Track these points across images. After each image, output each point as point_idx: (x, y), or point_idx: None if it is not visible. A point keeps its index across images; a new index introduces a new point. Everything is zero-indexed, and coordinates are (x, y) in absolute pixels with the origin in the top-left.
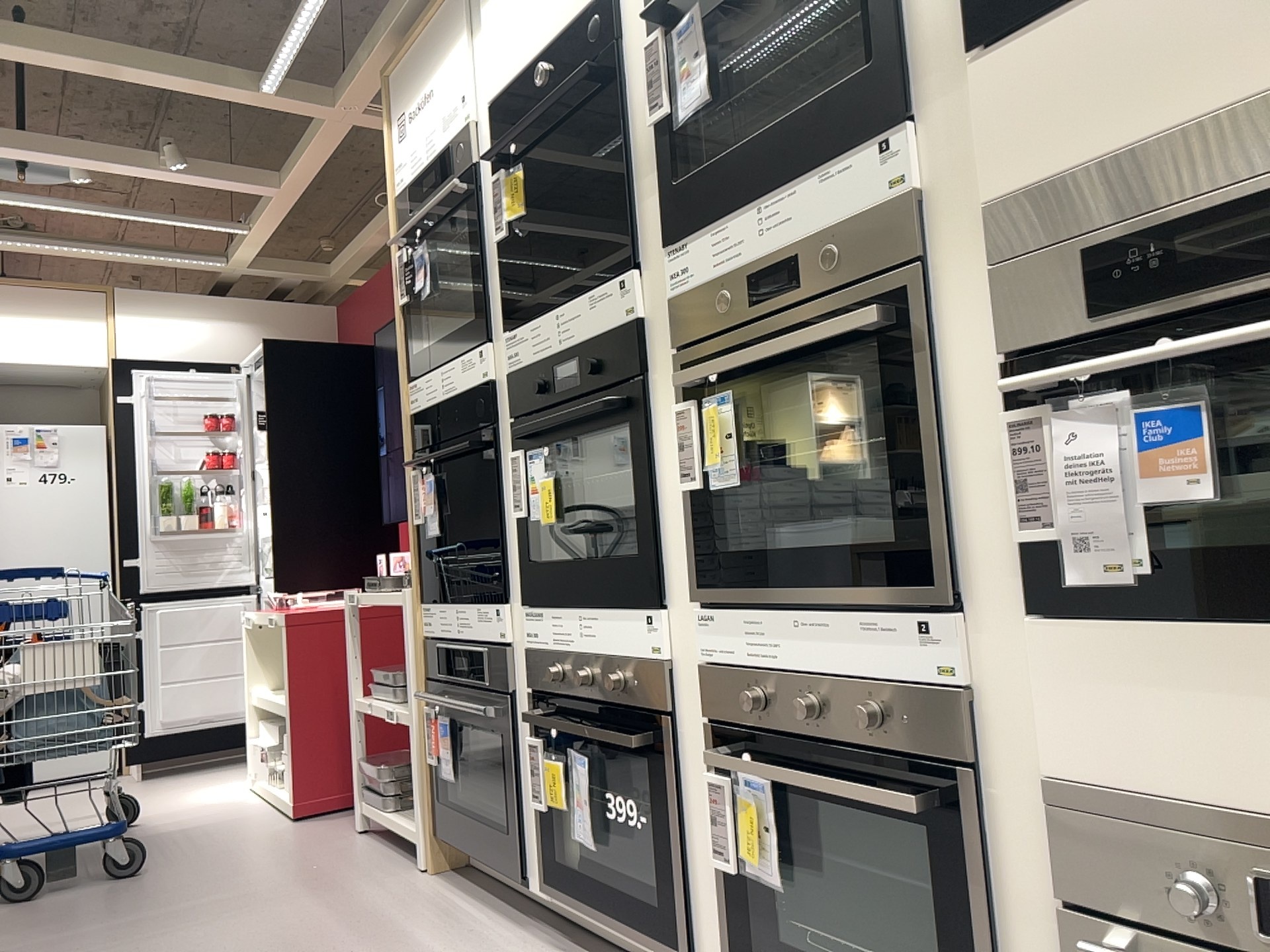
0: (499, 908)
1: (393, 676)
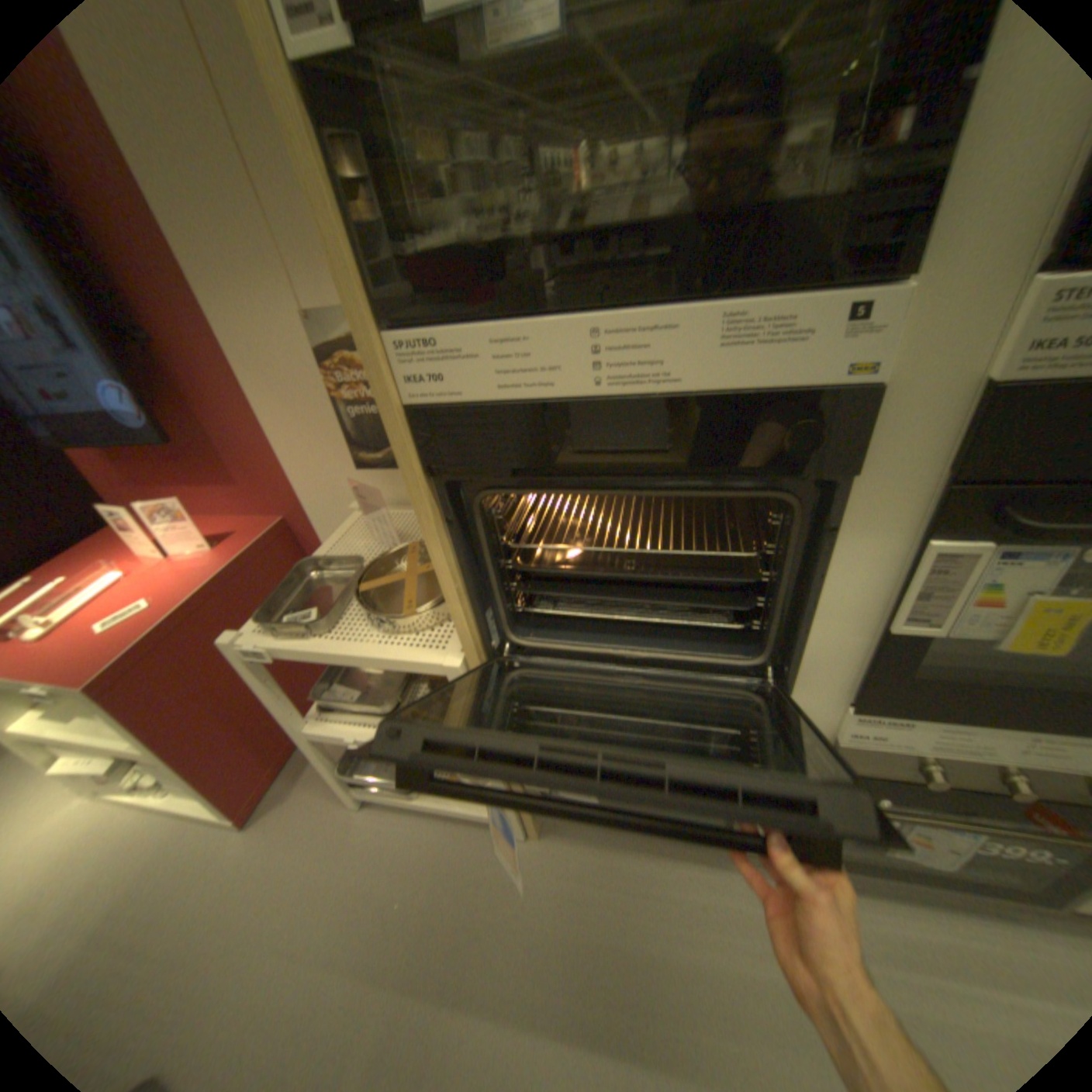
0: (670, 854)
1: (378, 707)
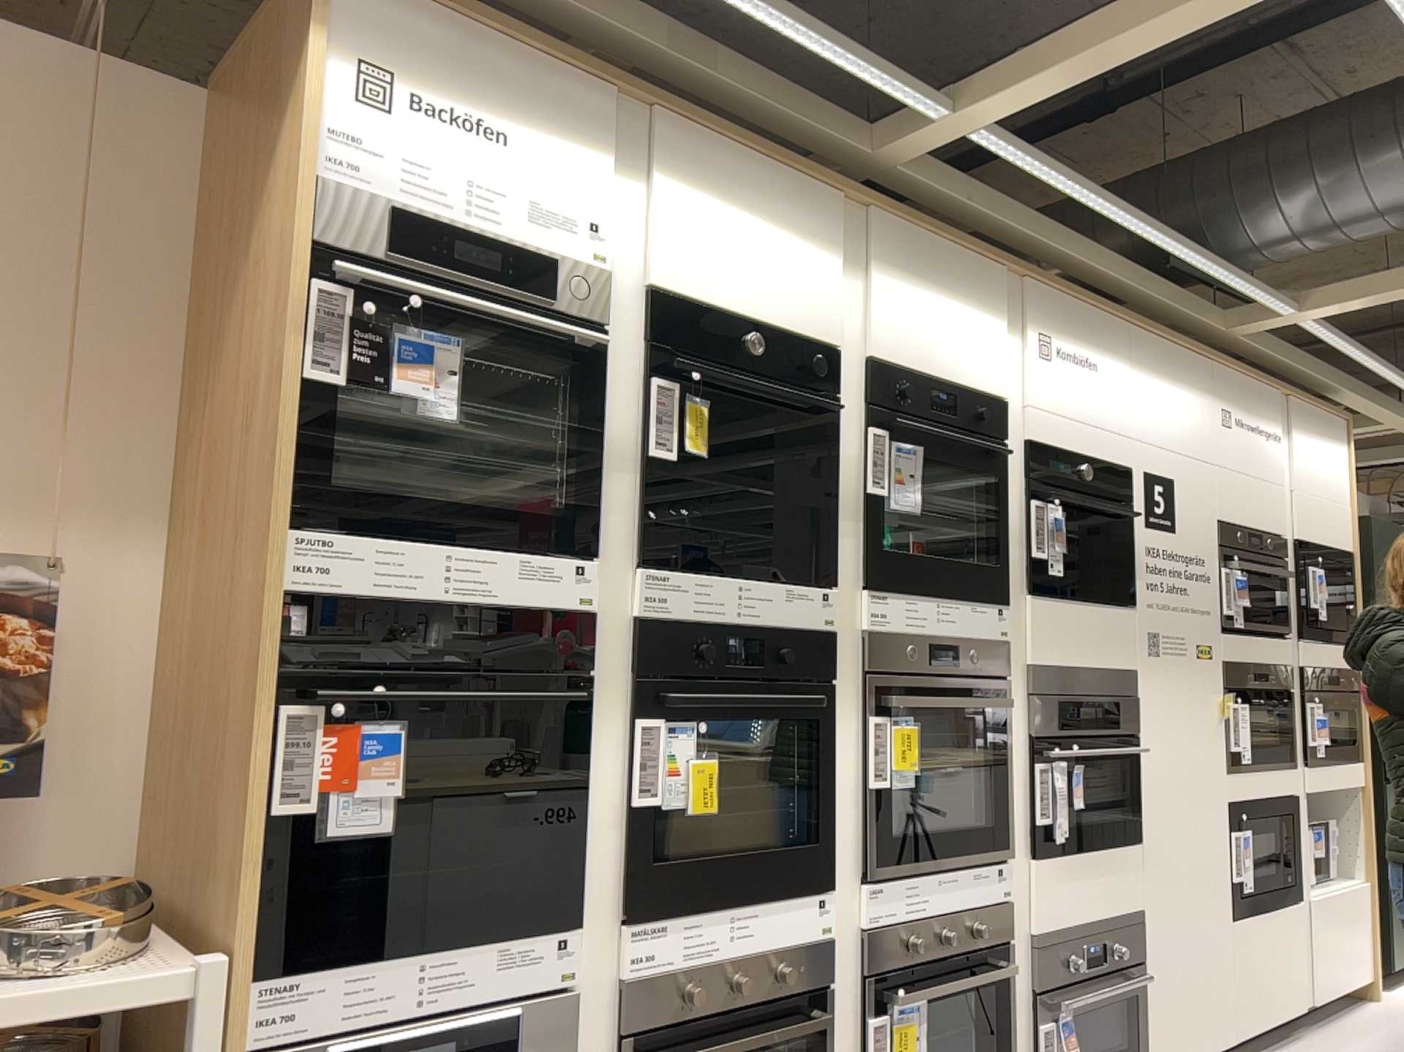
0: None
1: None
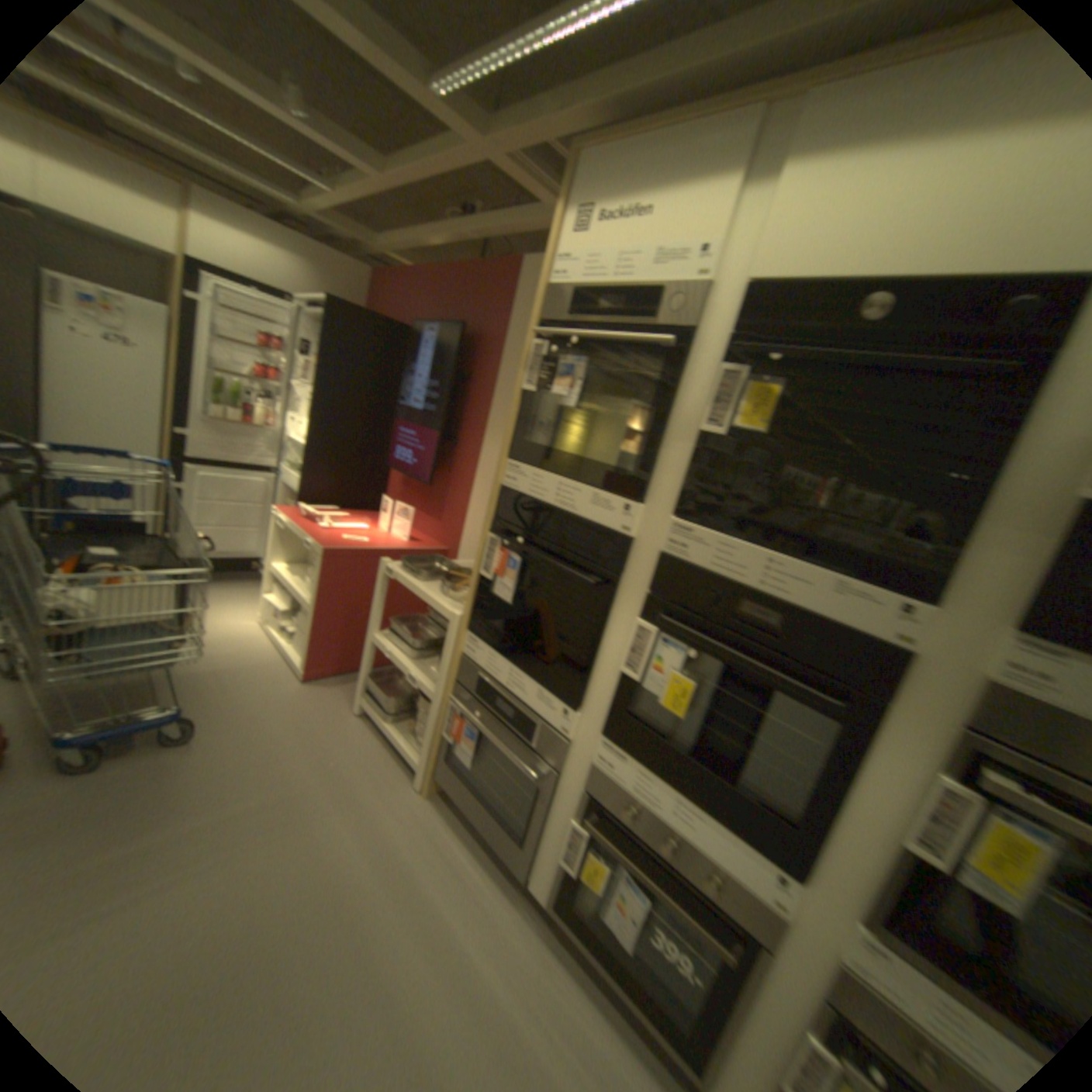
0: (488, 868)
1: (412, 642)
